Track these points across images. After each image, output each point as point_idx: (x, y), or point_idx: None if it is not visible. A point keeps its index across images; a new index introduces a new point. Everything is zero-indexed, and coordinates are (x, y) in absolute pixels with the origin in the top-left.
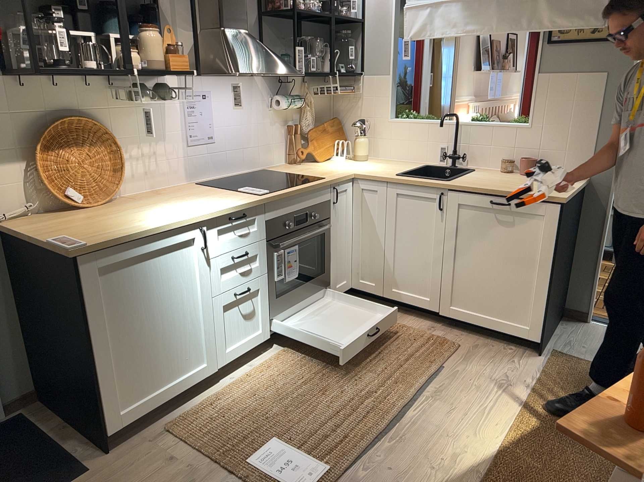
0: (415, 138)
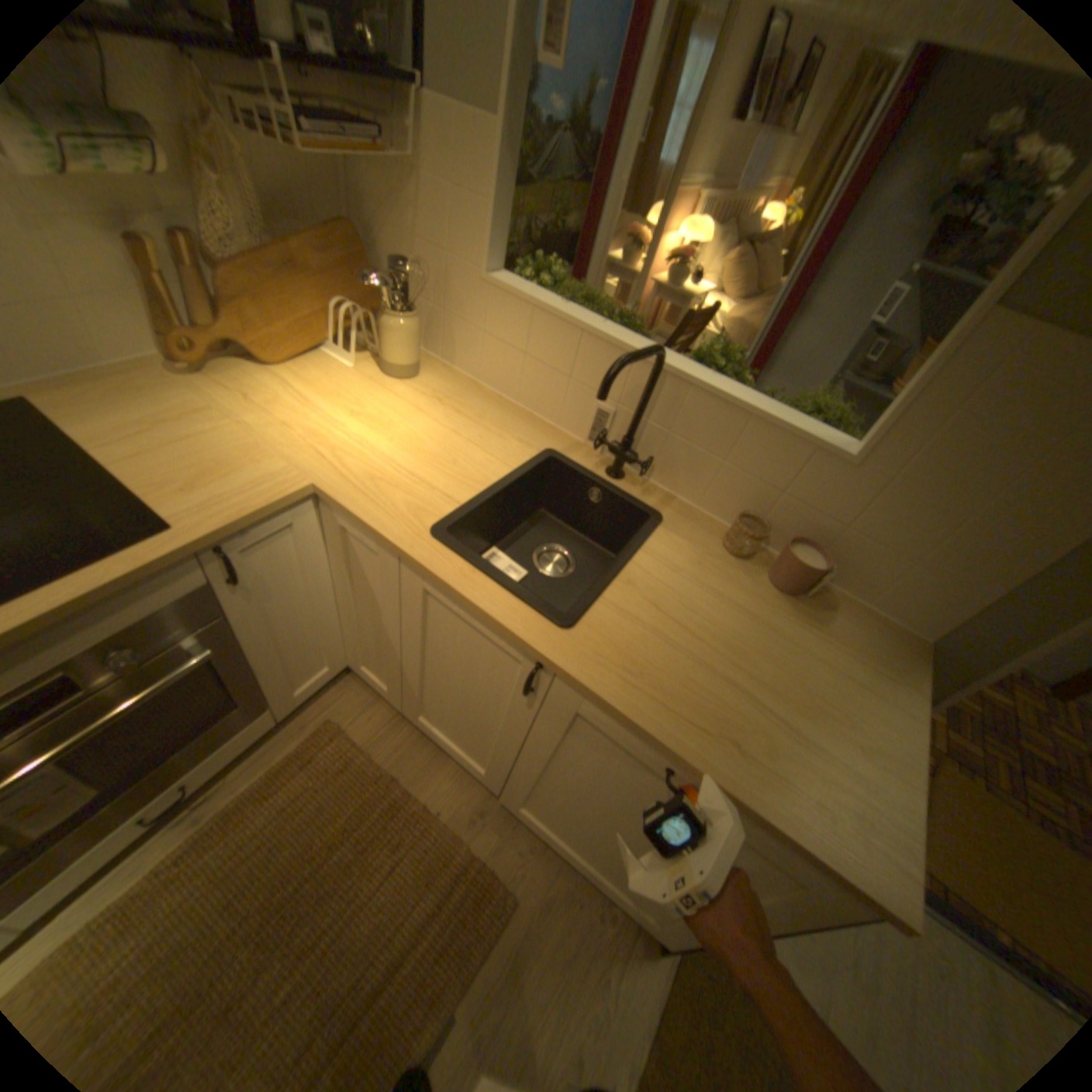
0: (541, 358)
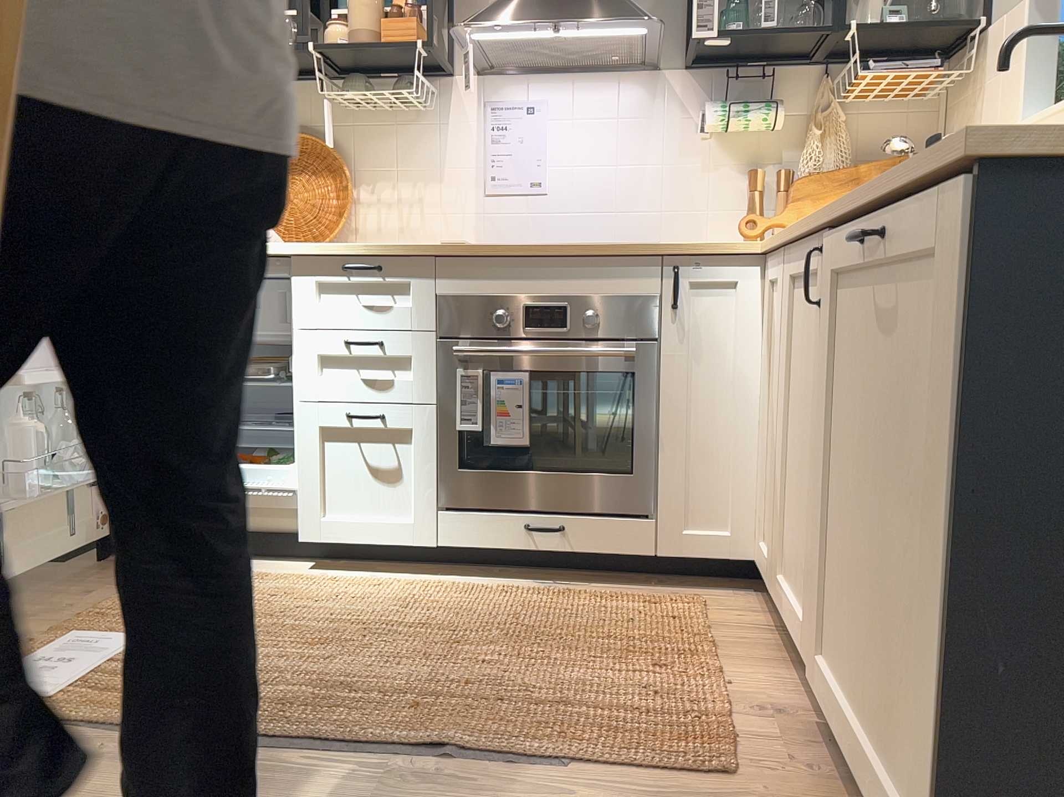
0: None
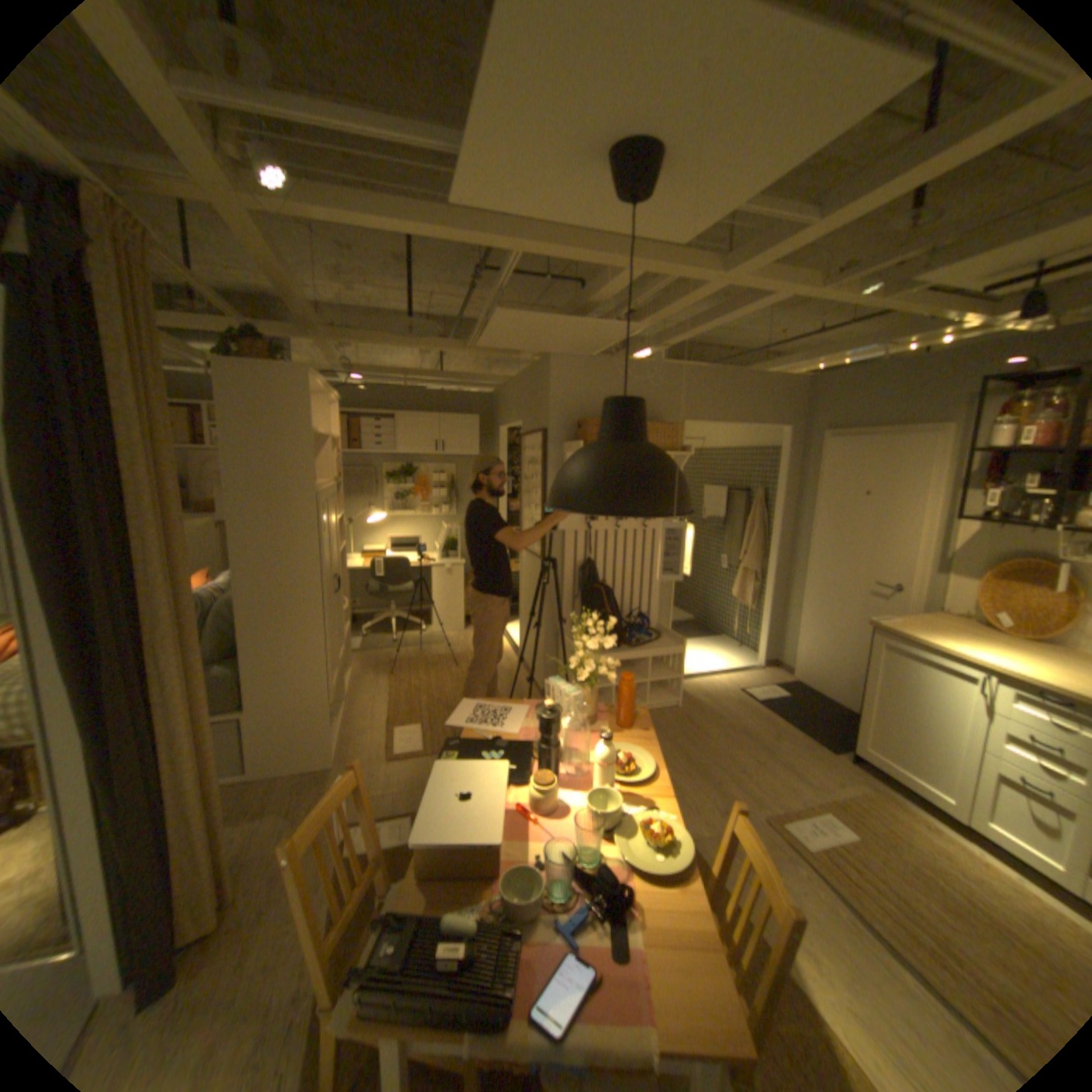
0: None
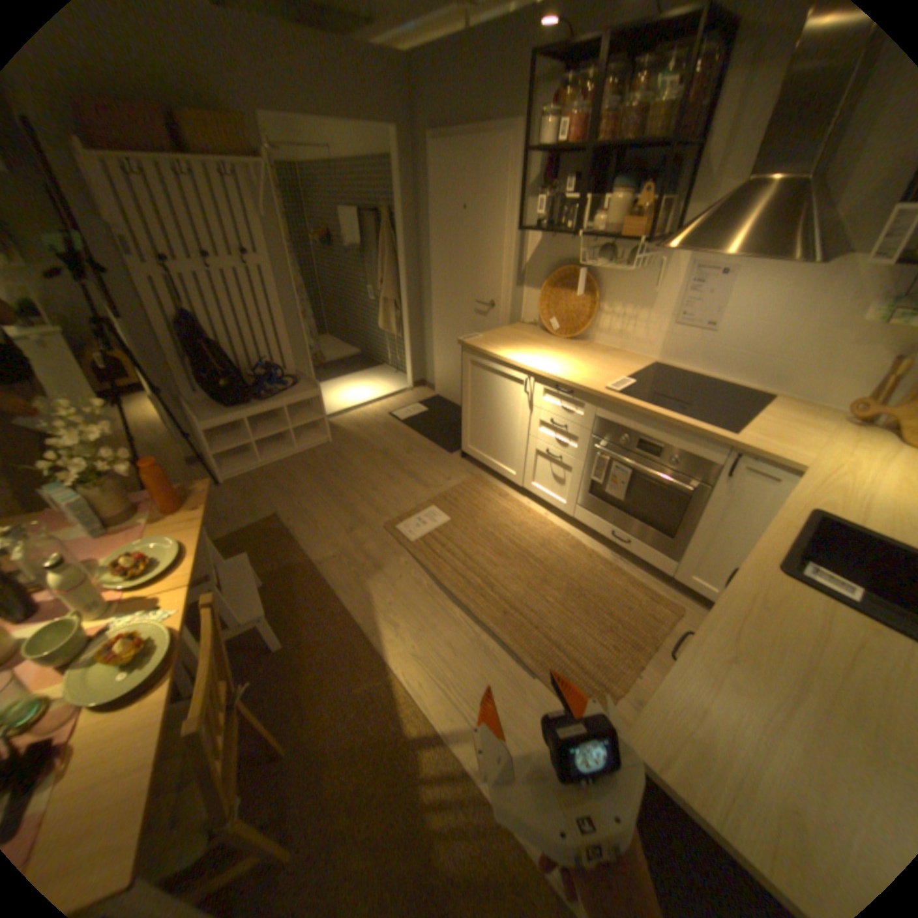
0: None
